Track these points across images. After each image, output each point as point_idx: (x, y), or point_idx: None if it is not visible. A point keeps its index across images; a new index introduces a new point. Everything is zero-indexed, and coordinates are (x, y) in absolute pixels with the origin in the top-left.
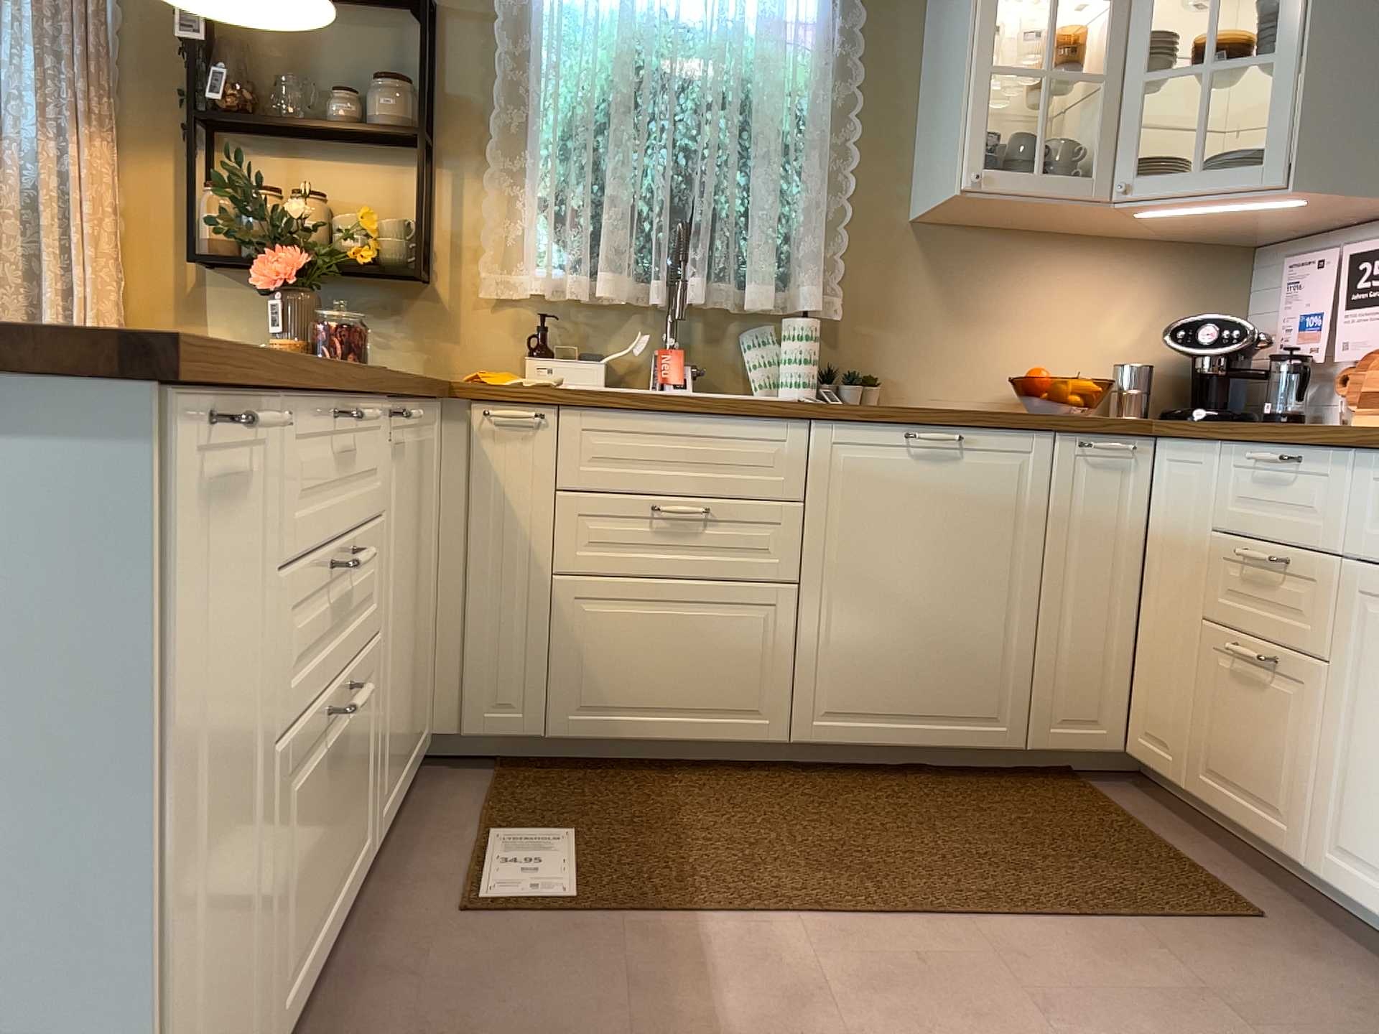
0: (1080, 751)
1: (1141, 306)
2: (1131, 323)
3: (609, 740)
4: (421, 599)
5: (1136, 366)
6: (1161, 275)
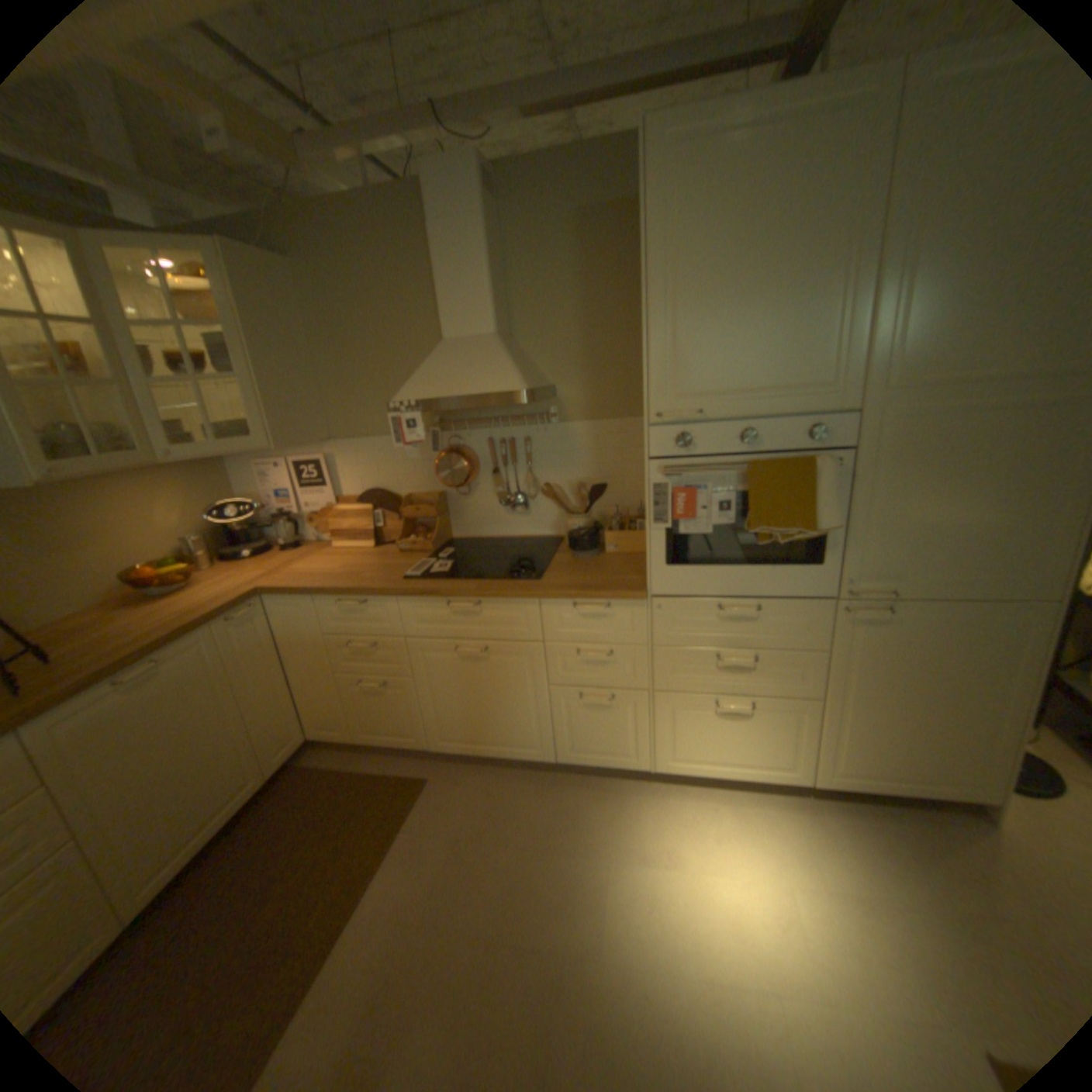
0: (289, 758)
1: (173, 500)
2: (172, 511)
3: None
4: None
5: (186, 534)
6: (176, 478)
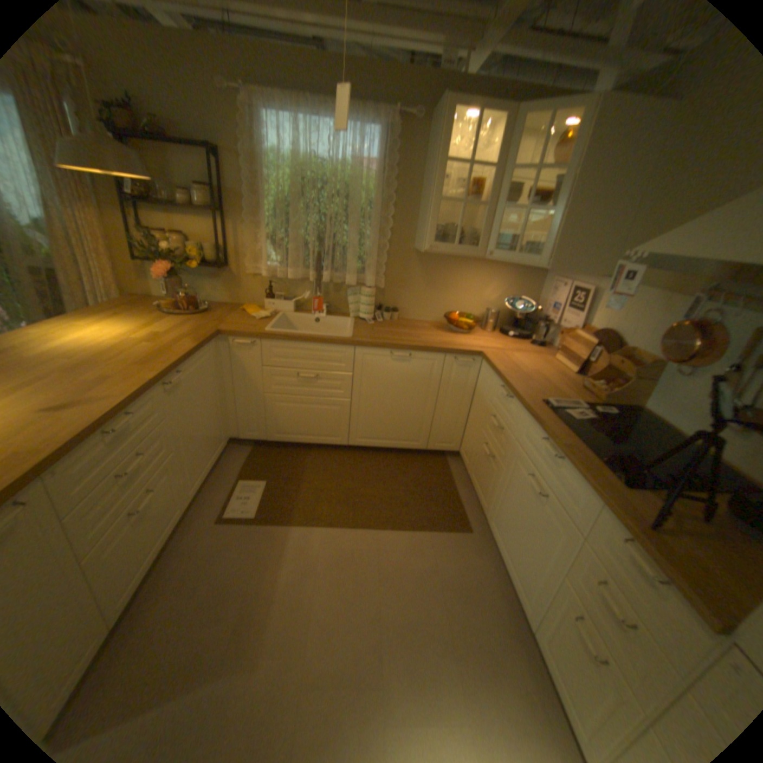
0: (444, 450)
1: (501, 285)
2: (496, 291)
3: (288, 441)
4: (211, 411)
5: (495, 308)
6: (510, 273)
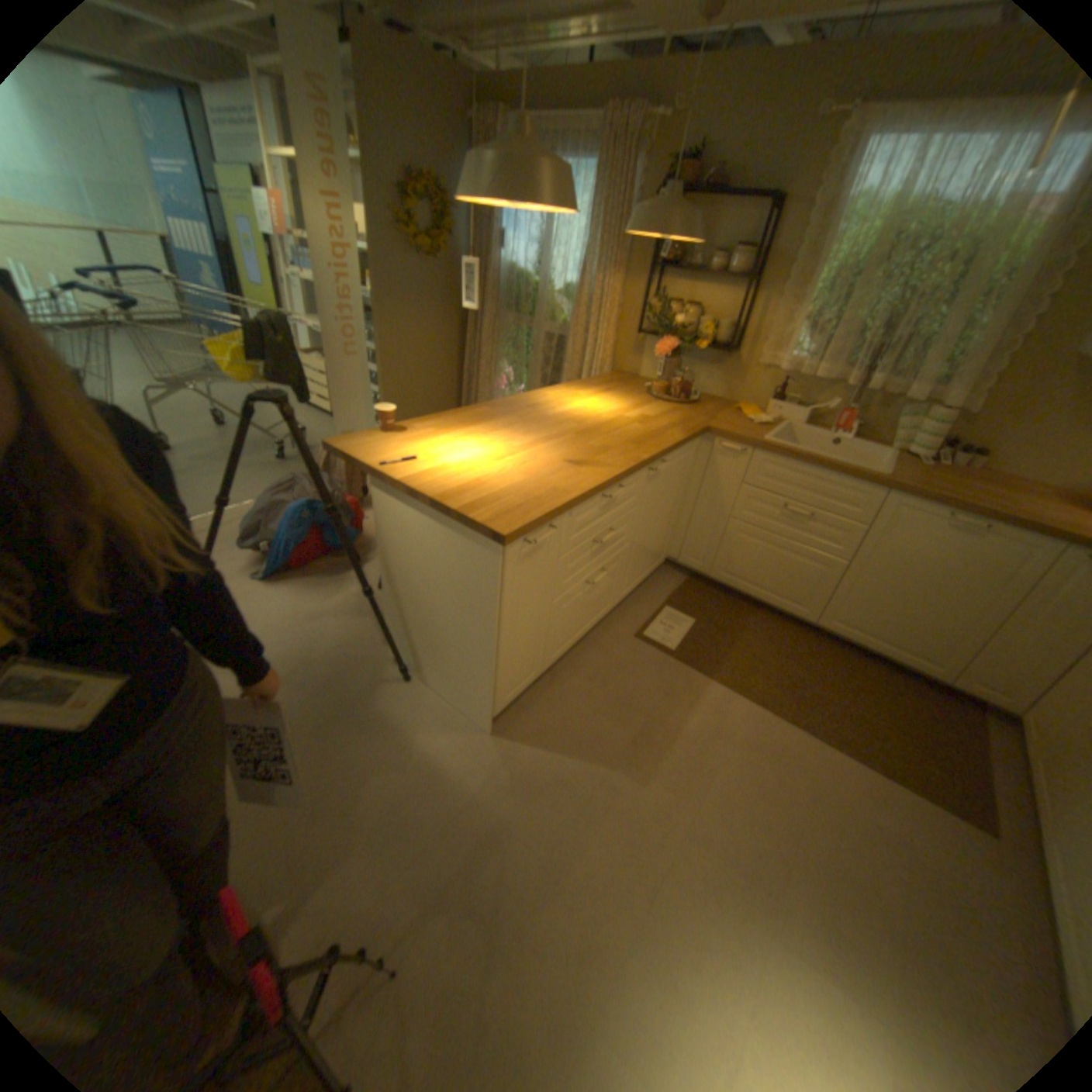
0: (988, 702)
1: None
2: None
3: (733, 588)
4: (666, 517)
5: None
6: None
